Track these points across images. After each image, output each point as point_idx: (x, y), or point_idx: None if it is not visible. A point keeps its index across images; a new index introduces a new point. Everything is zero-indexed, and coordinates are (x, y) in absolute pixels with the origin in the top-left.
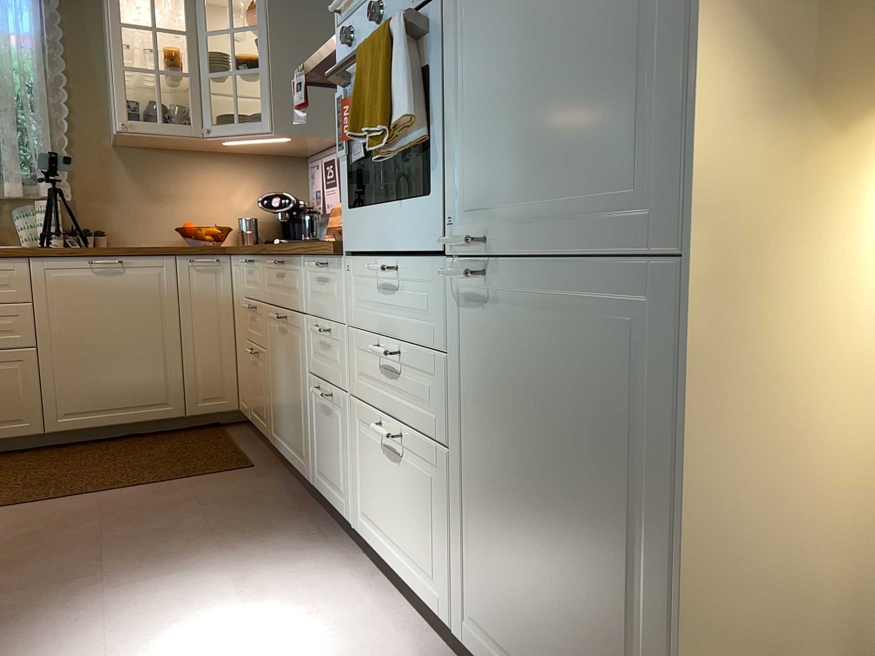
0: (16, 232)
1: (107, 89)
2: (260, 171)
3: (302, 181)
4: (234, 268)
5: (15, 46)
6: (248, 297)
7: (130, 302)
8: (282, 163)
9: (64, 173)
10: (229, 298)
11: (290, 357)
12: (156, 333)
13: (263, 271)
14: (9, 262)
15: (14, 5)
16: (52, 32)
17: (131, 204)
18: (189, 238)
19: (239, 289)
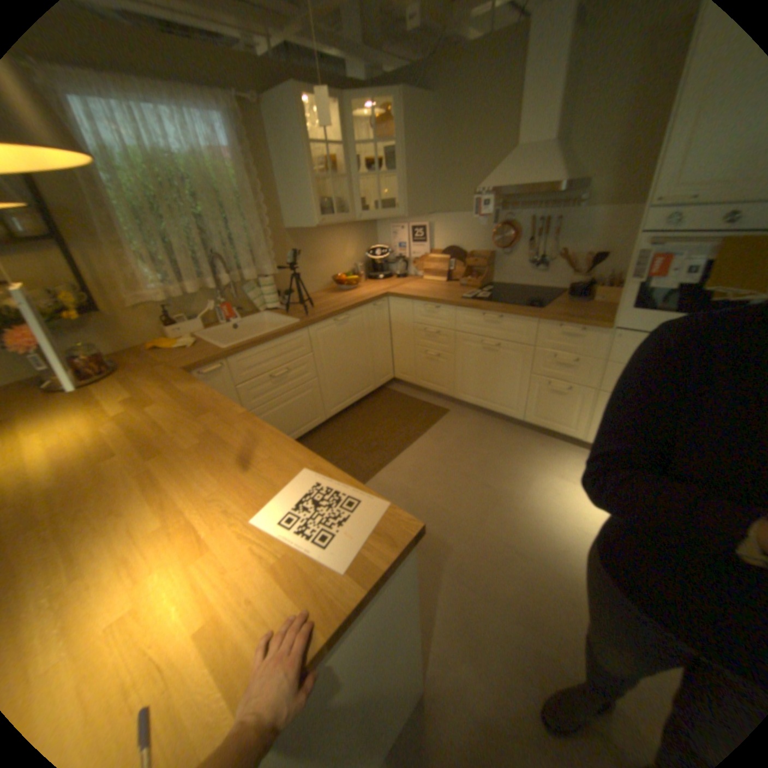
0: (245, 302)
1: (273, 187)
2: (354, 232)
3: (373, 234)
4: (394, 306)
5: (218, 161)
6: (422, 325)
7: (351, 338)
8: (363, 224)
9: (264, 256)
10: (387, 322)
11: (501, 363)
12: (362, 351)
13: (458, 316)
14: (298, 333)
15: (209, 123)
16: (238, 144)
17: (299, 268)
18: (338, 286)
19: (404, 318)
